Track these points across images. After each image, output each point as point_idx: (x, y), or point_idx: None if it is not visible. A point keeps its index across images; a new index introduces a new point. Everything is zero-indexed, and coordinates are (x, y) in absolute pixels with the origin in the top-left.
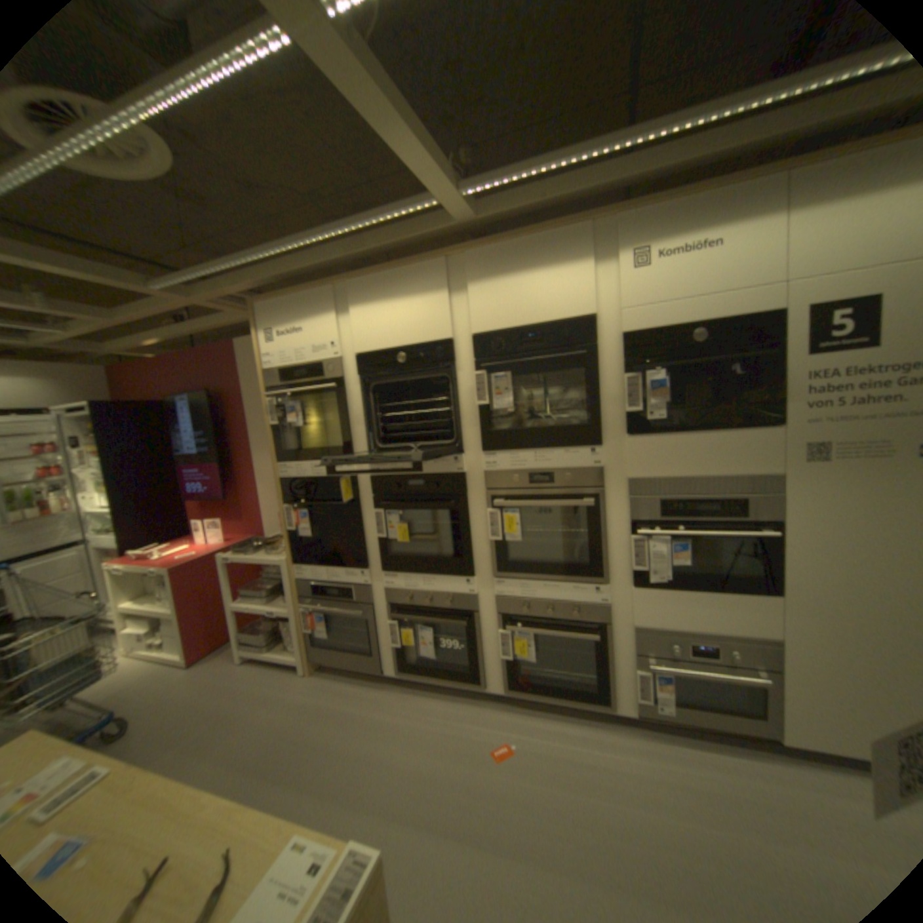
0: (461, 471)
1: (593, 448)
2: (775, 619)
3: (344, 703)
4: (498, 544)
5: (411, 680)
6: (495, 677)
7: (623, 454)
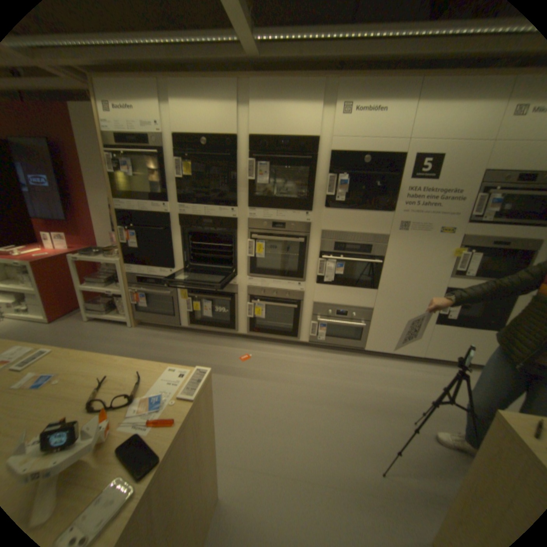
0: (235, 217)
1: (307, 212)
2: (372, 299)
3: (158, 339)
4: (252, 259)
5: (197, 328)
6: (243, 326)
7: (321, 217)
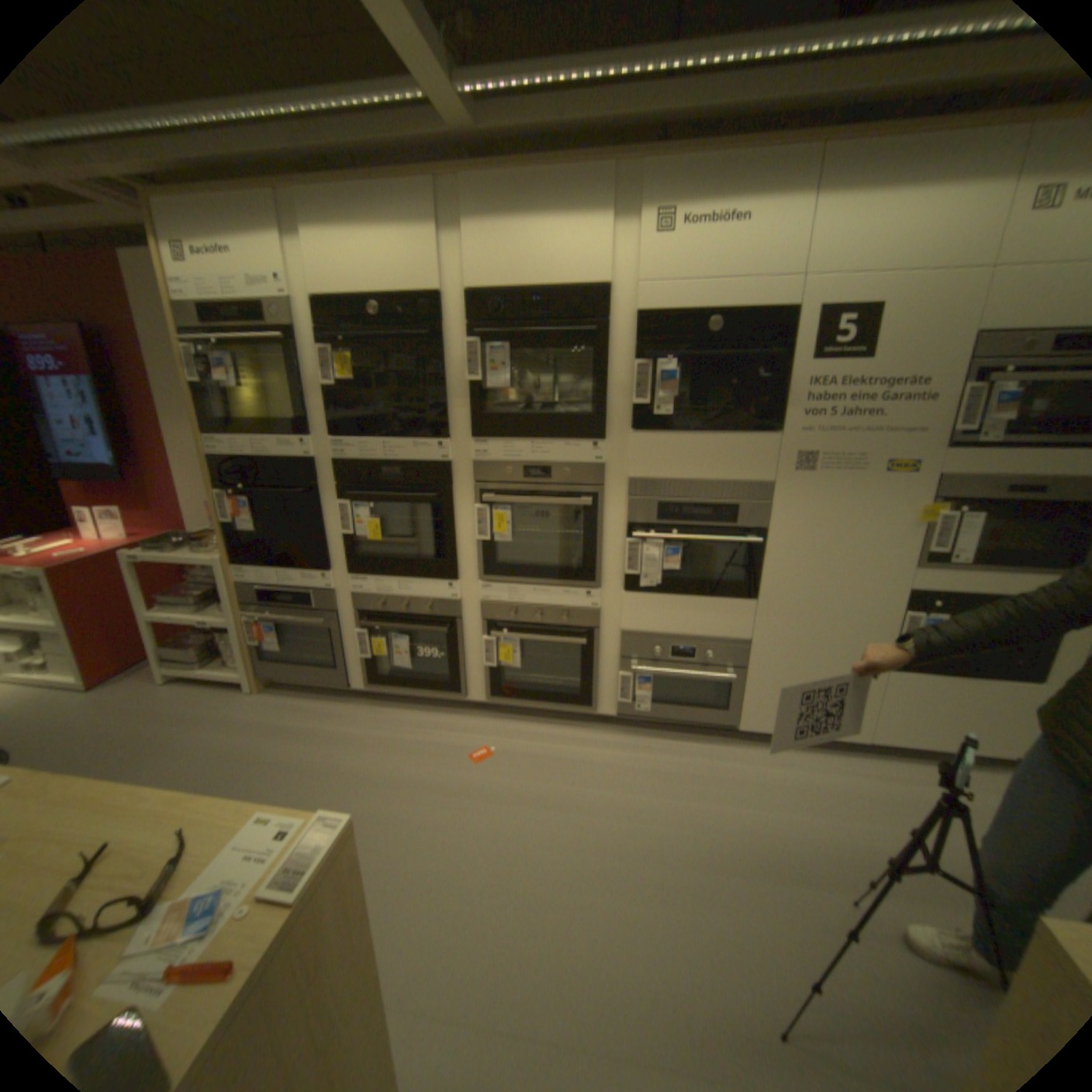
0: (447, 461)
1: (596, 443)
2: (747, 621)
3: (304, 719)
4: (487, 546)
5: (384, 692)
6: (477, 685)
7: (627, 452)
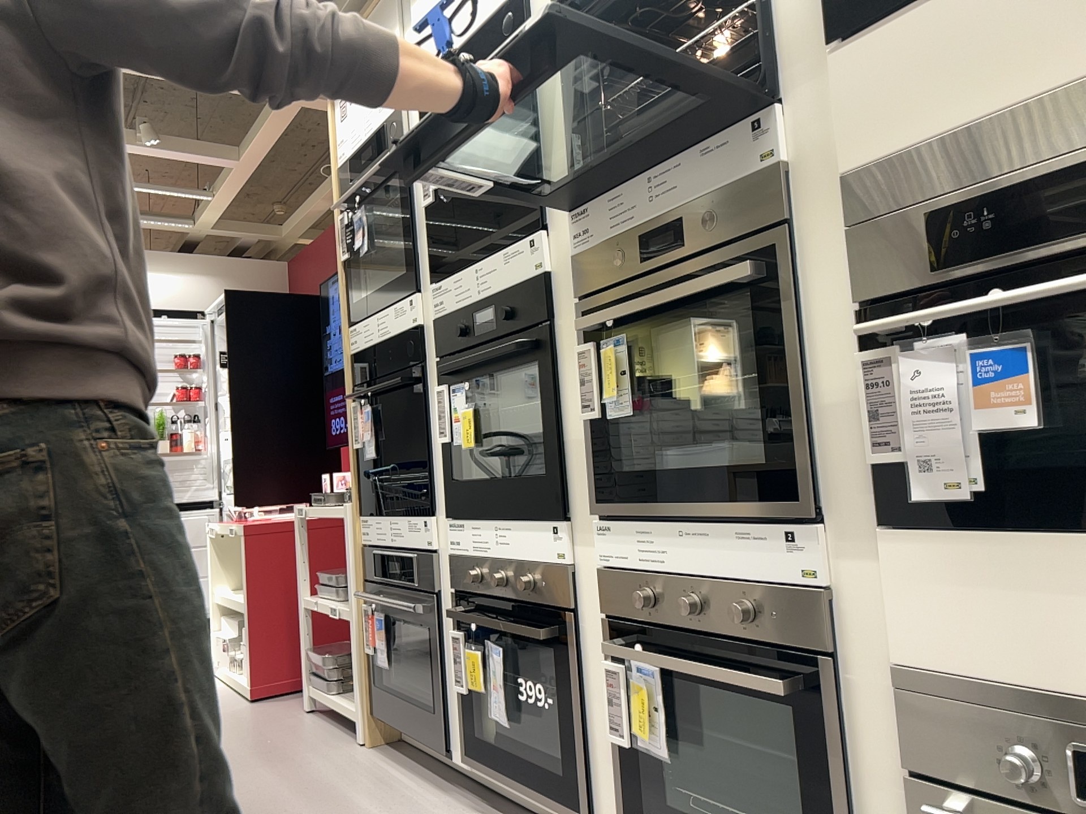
0: (540, 265)
1: (755, 114)
2: None
3: (379, 791)
4: (598, 427)
5: (493, 779)
6: (611, 793)
7: (829, 105)
